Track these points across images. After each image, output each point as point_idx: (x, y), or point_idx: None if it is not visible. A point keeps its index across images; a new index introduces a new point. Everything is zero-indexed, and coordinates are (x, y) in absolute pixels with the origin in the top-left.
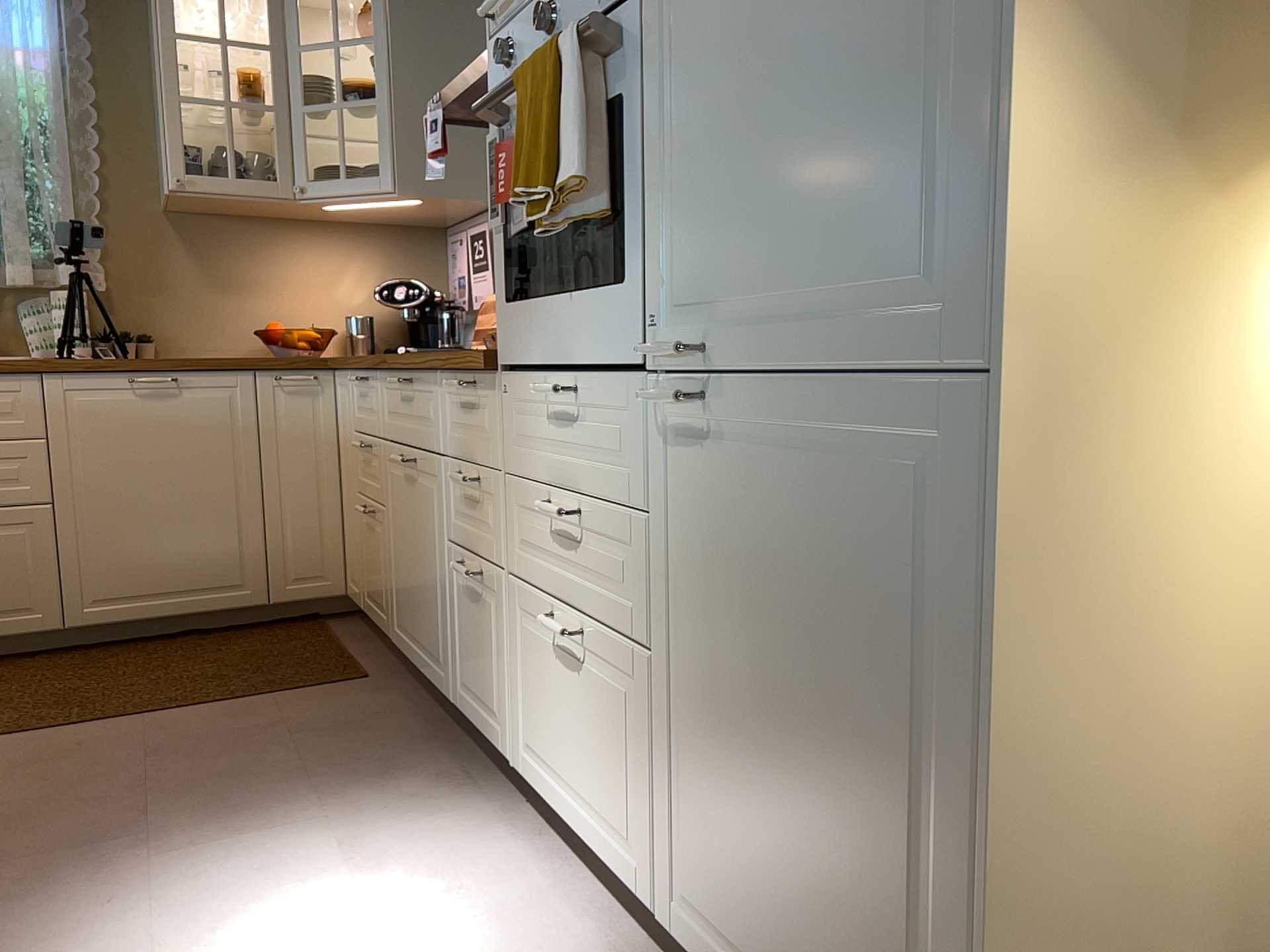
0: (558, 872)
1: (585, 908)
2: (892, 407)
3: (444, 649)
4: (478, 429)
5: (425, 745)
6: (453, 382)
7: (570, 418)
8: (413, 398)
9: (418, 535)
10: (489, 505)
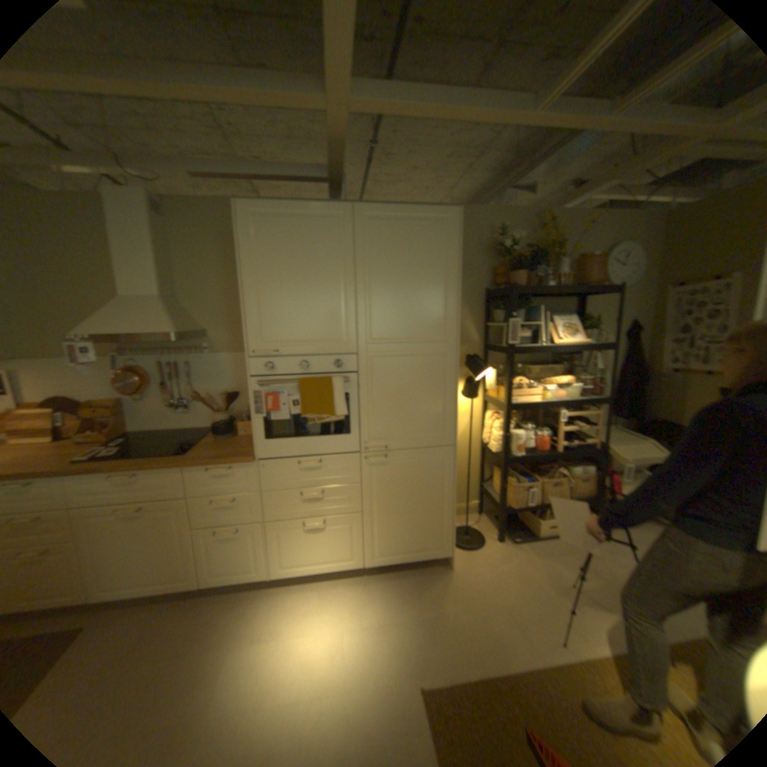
0: (304, 590)
1: (324, 588)
2: (431, 451)
3: (184, 573)
4: (230, 482)
5: (188, 613)
6: (199, 470)
7: (311, 468)
8: (134, 483)
9: (143, 539)
10: (242, 505)
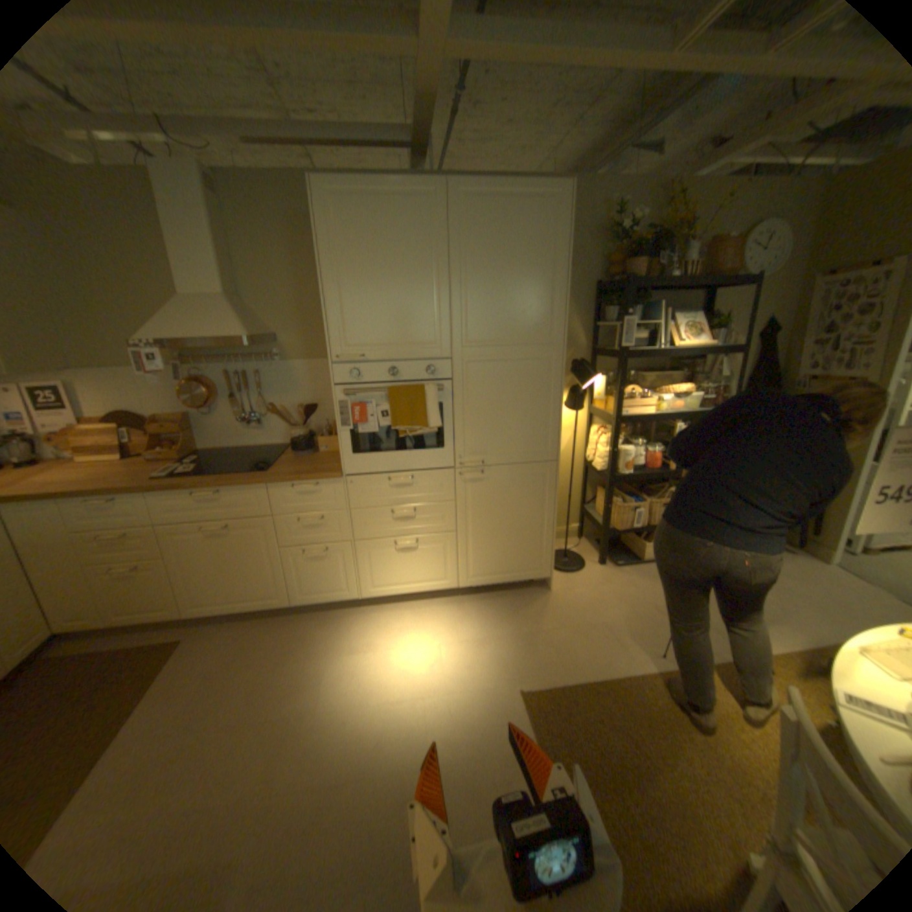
0: (398, 609)
1: (418, 607)
2: (532, 467)
3: (276, 590)
4: (318, 499)
5: (282, 629)
6: (286, 486)
7: (403, 485)
8: (219, 499)
9: (232, 556)
10: (331, 523)
